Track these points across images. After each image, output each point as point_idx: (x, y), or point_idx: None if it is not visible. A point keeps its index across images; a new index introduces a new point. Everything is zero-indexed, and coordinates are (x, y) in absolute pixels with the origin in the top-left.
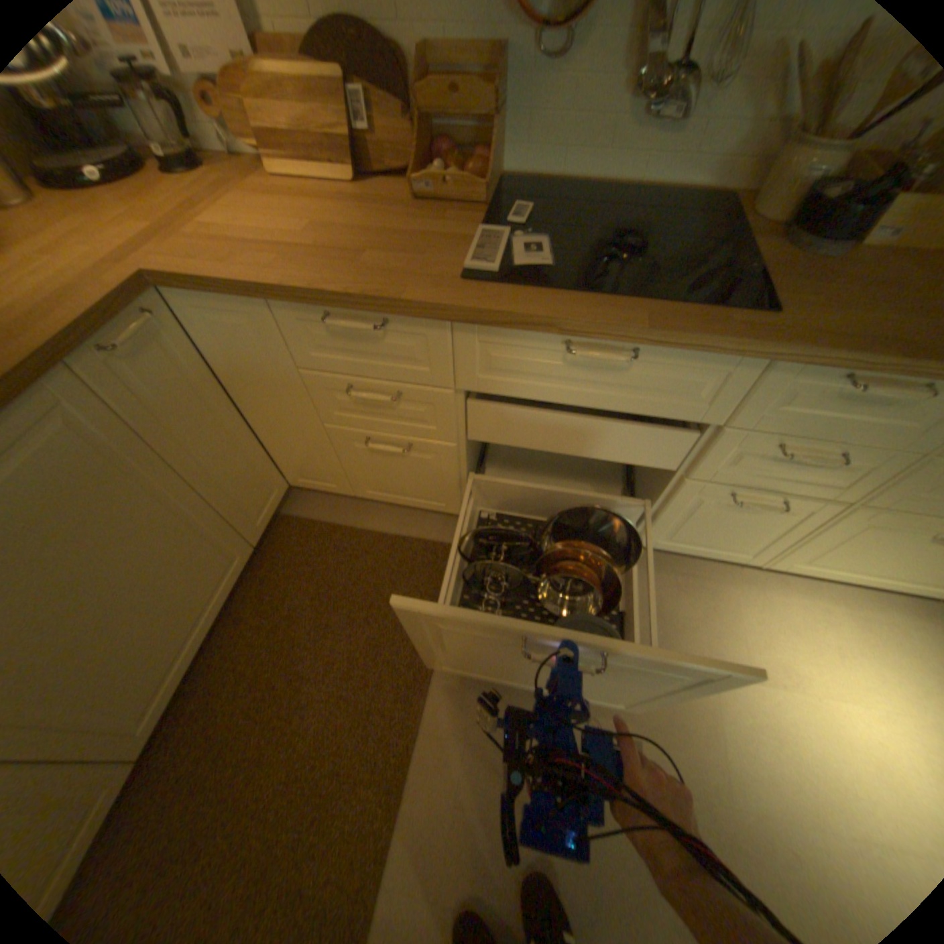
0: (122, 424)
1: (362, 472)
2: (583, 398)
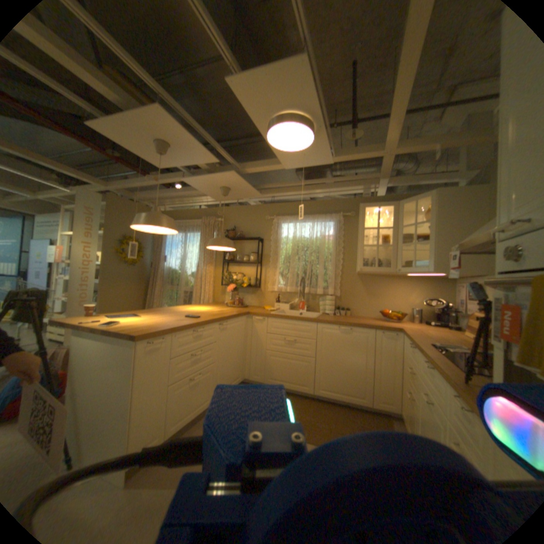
0: (374, 346)
1: (409, 414)
2: (430, 389)
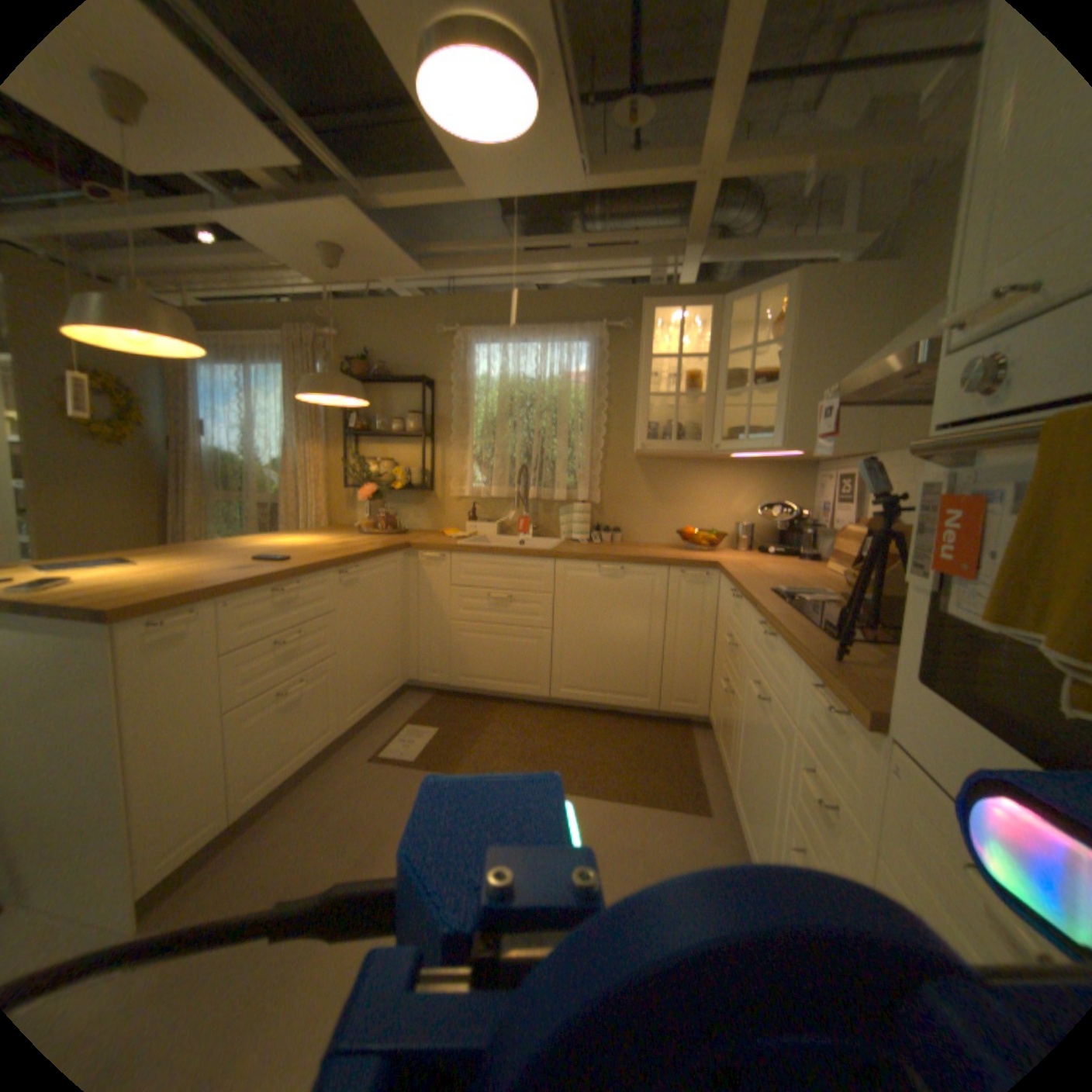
0: (665, 598)
1: (722, 716)
2: (765, 672)
